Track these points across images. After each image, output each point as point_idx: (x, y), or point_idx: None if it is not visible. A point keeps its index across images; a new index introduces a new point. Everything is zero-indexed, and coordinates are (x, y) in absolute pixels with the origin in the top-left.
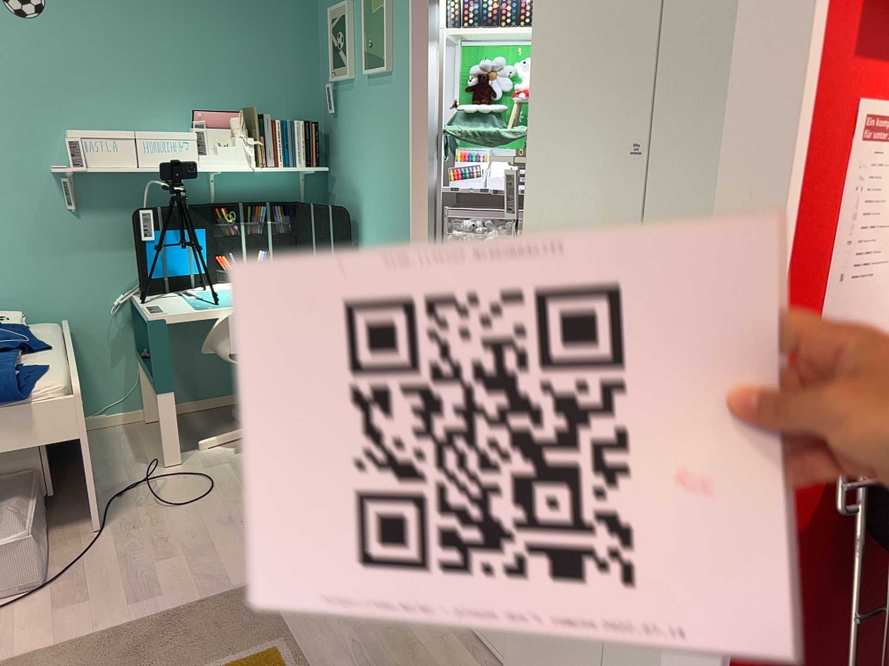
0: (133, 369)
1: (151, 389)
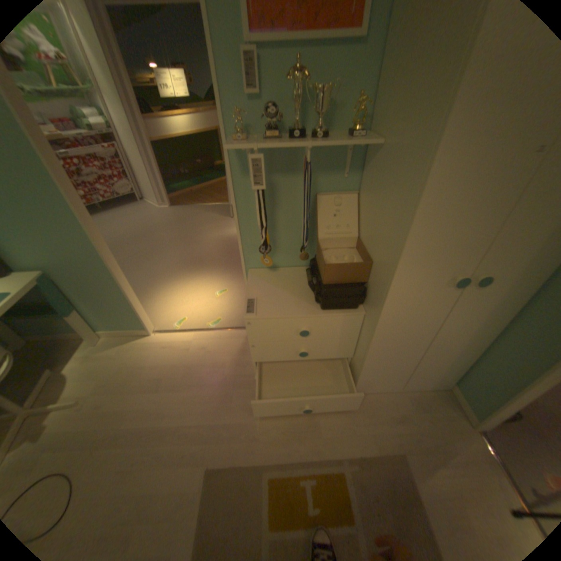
0: None
1: None
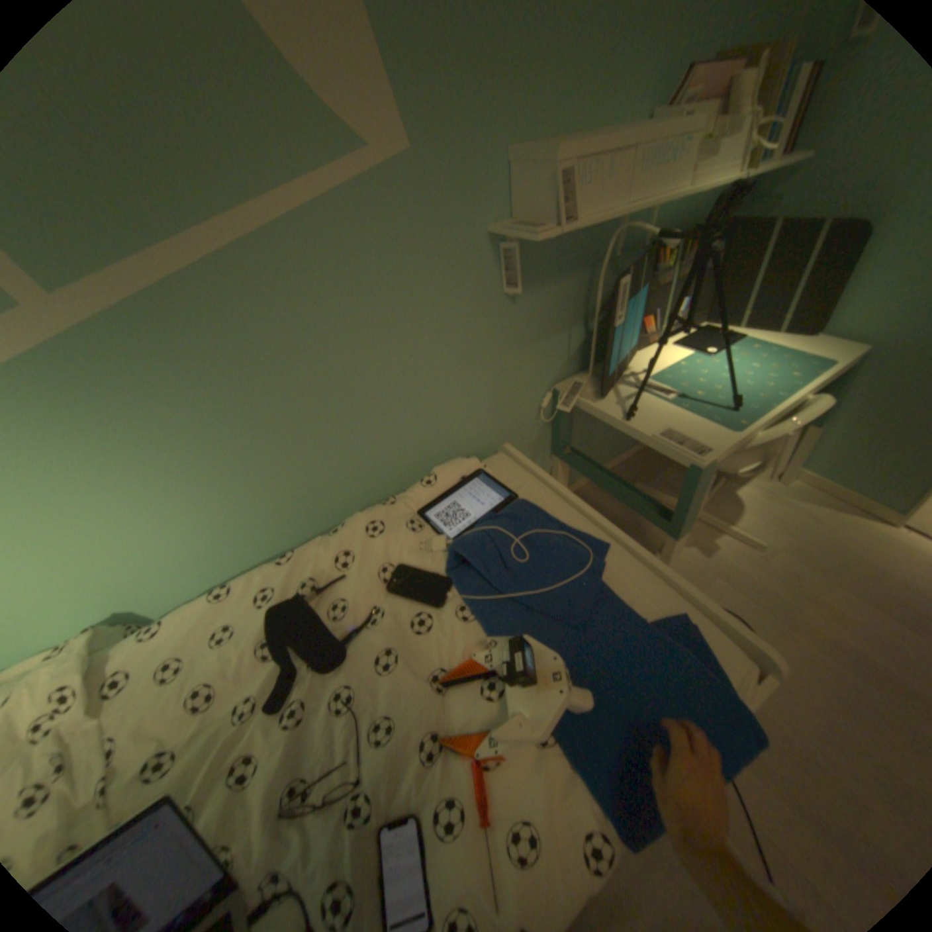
0: (545, 465)
1: (564, 481)
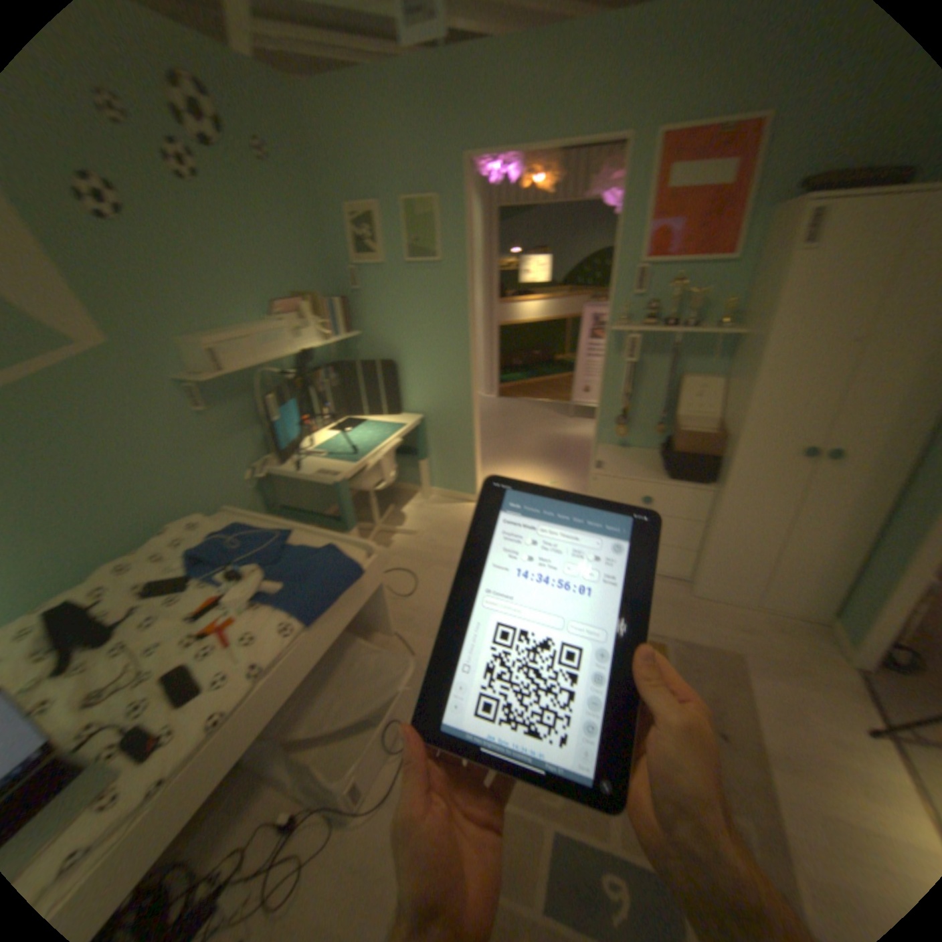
0: None
1: None
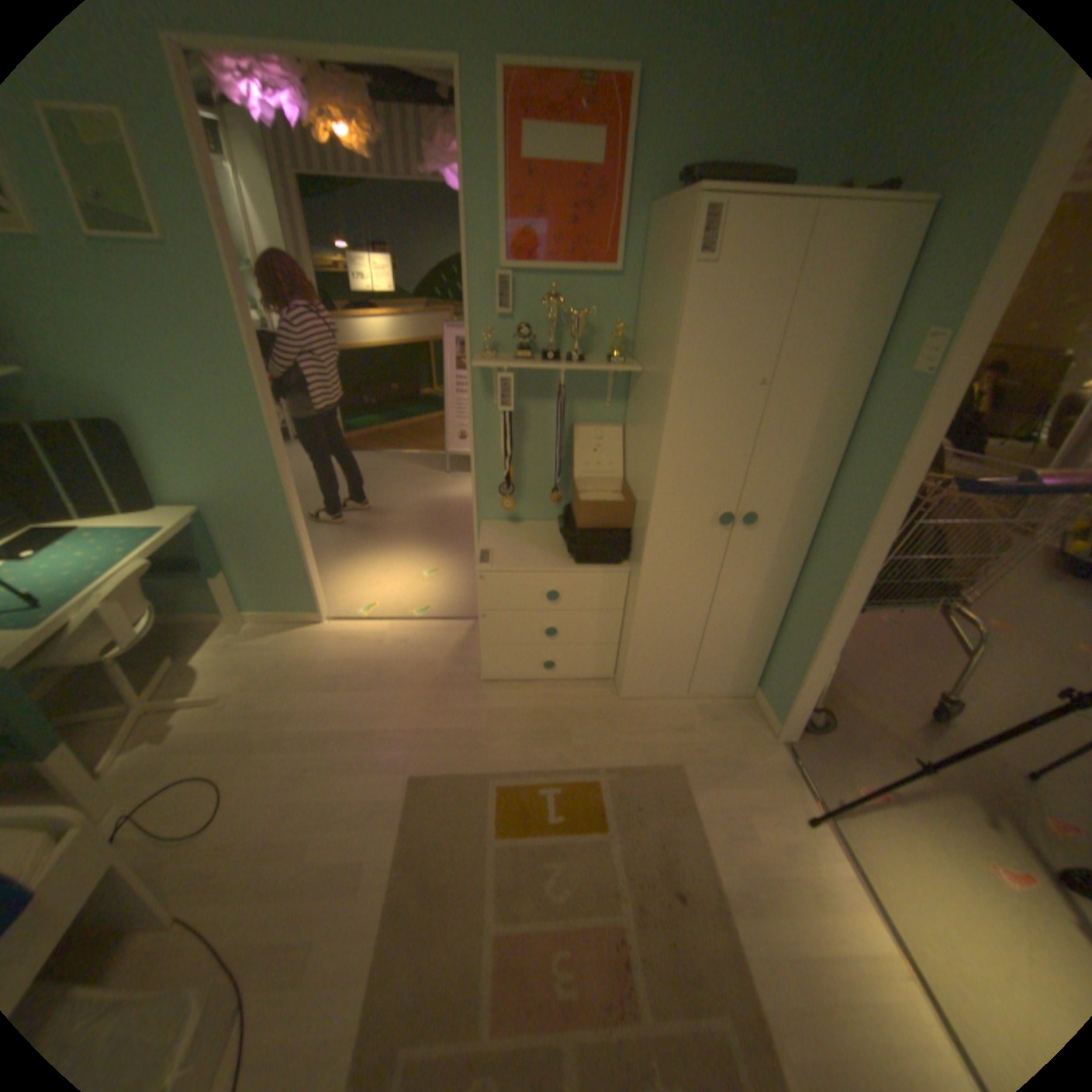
0: None
1: None
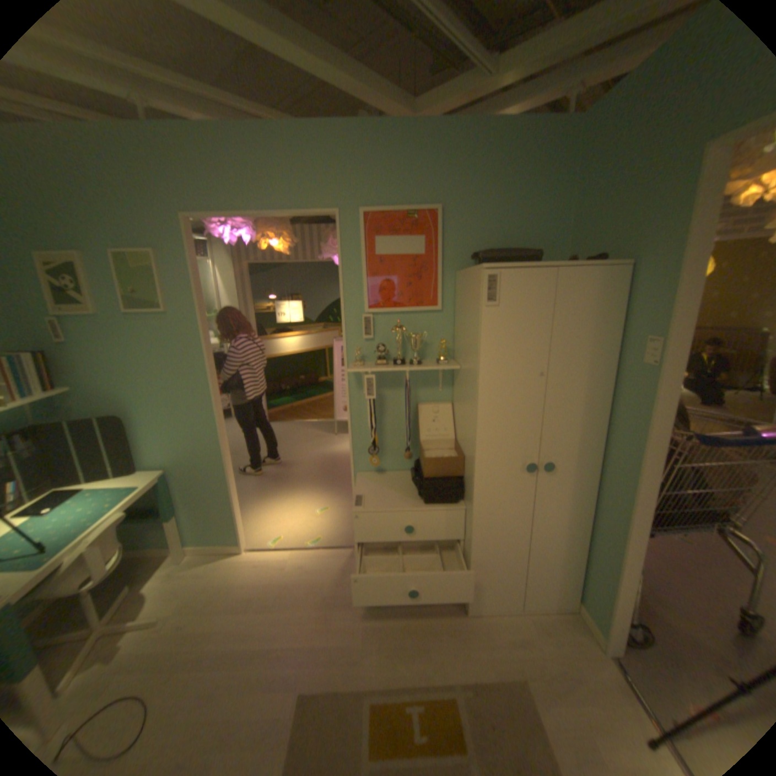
0: None
1: None
